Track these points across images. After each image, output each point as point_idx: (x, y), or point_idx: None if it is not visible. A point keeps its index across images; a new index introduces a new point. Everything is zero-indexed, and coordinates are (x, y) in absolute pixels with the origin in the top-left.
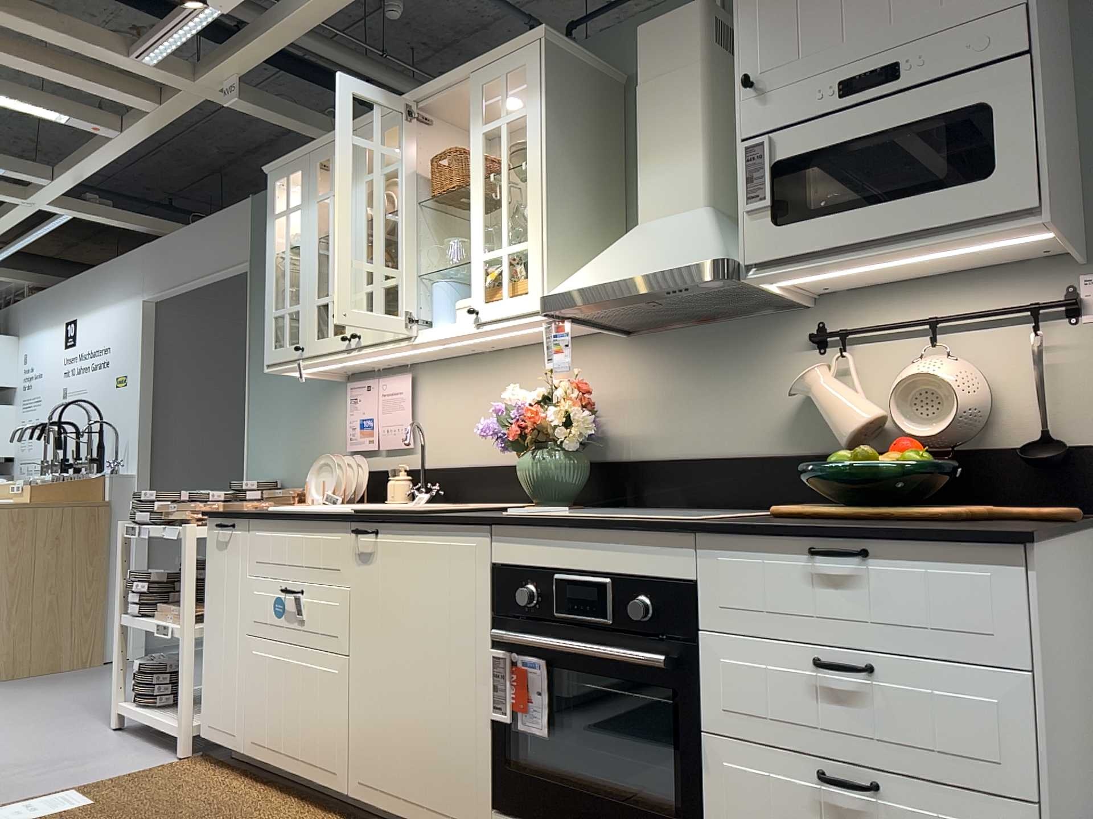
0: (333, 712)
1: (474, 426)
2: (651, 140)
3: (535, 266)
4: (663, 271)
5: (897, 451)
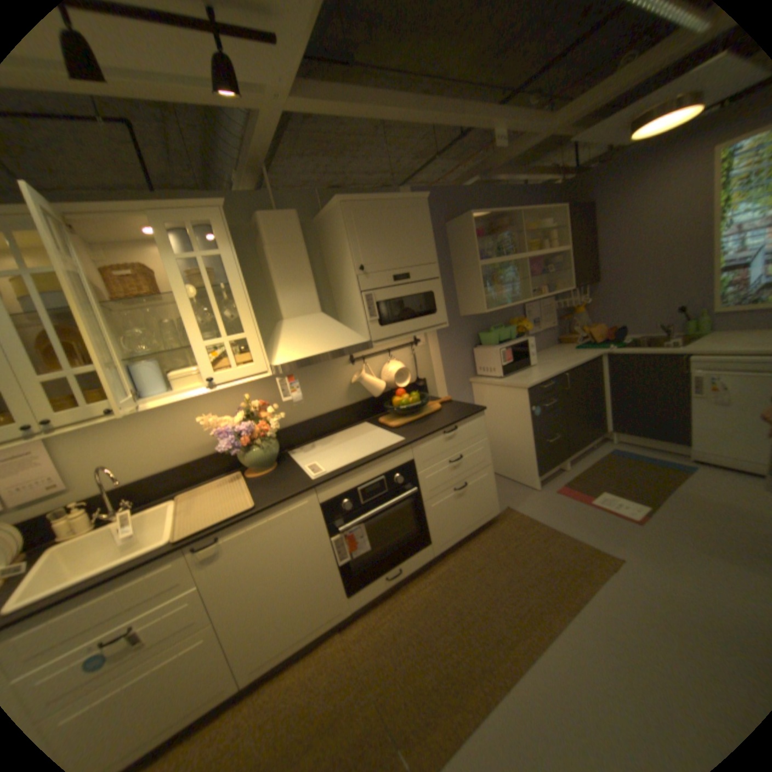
0: (208, 664)
1: (143, 450)
2: (285, 277)
3: (258, 348)
4: (347, 348)
5: (402, 394)
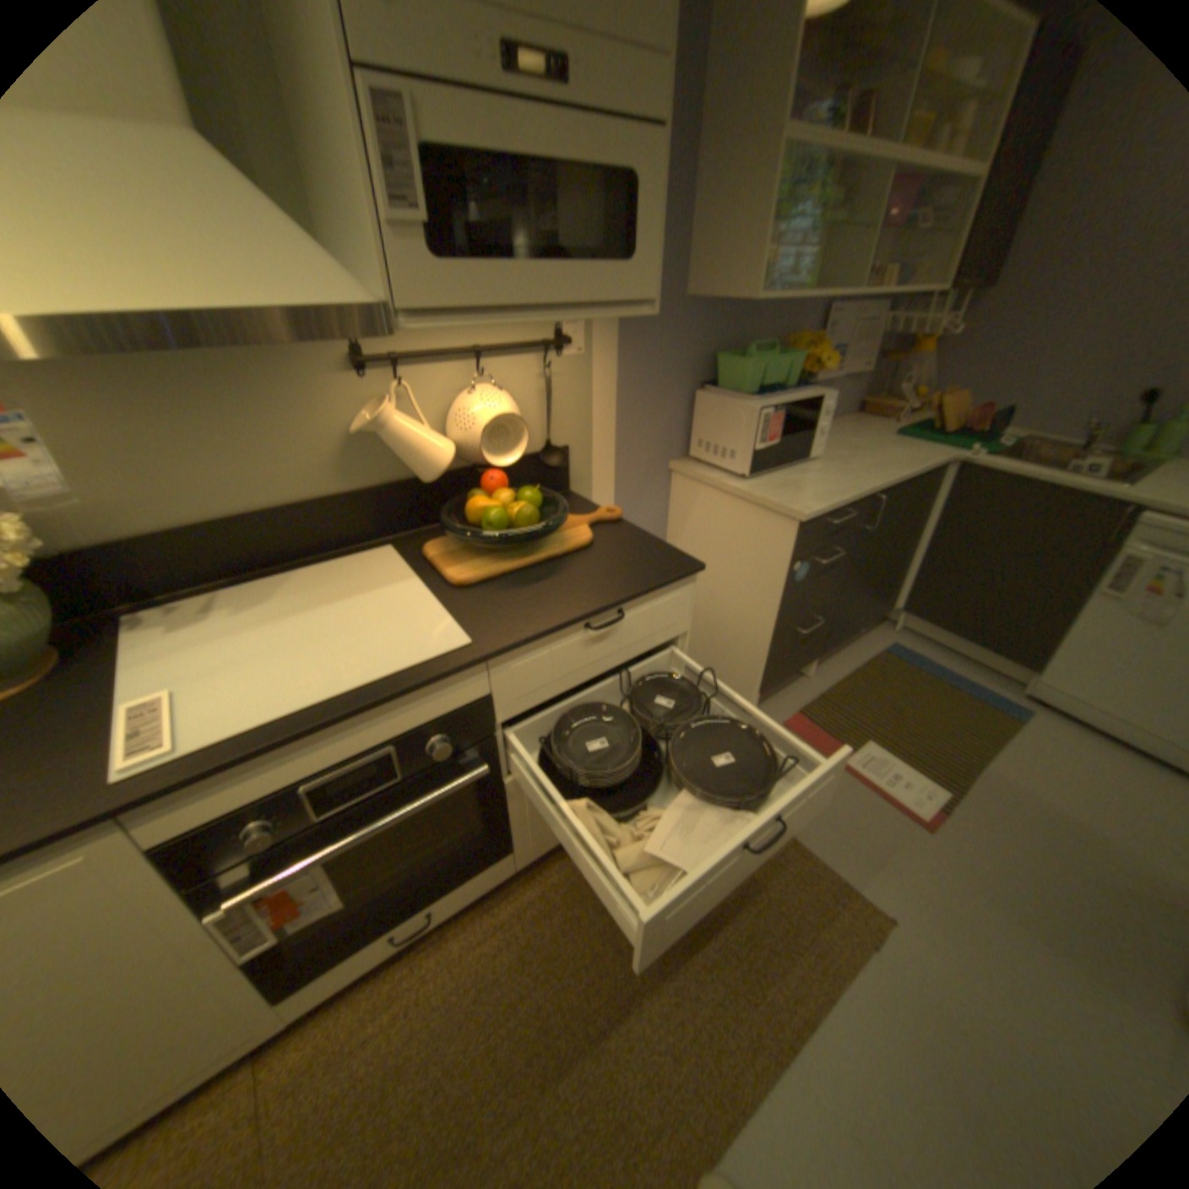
0: None
1: None
2: None
3: None
4: (274, 307)
5: (498, 485)
